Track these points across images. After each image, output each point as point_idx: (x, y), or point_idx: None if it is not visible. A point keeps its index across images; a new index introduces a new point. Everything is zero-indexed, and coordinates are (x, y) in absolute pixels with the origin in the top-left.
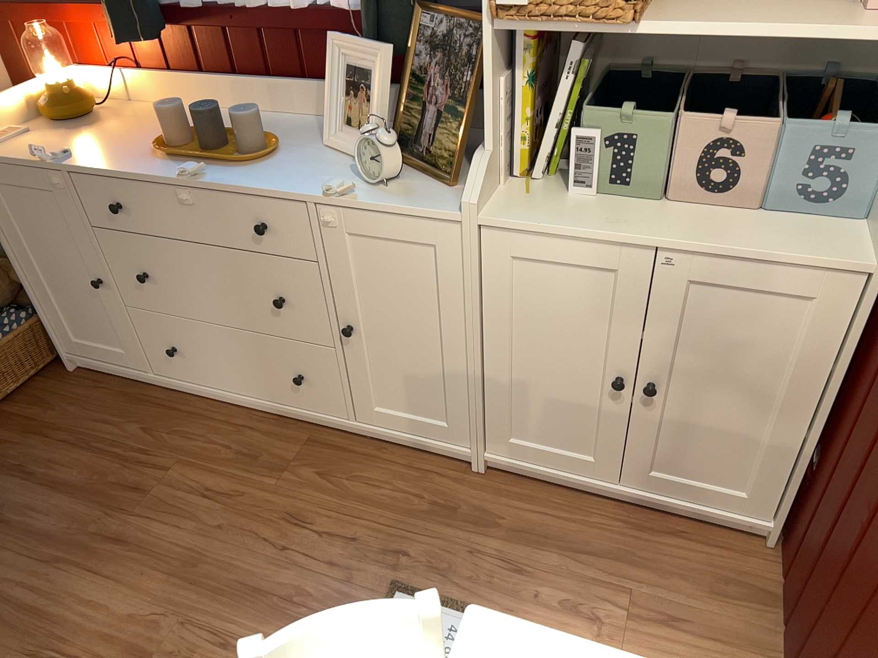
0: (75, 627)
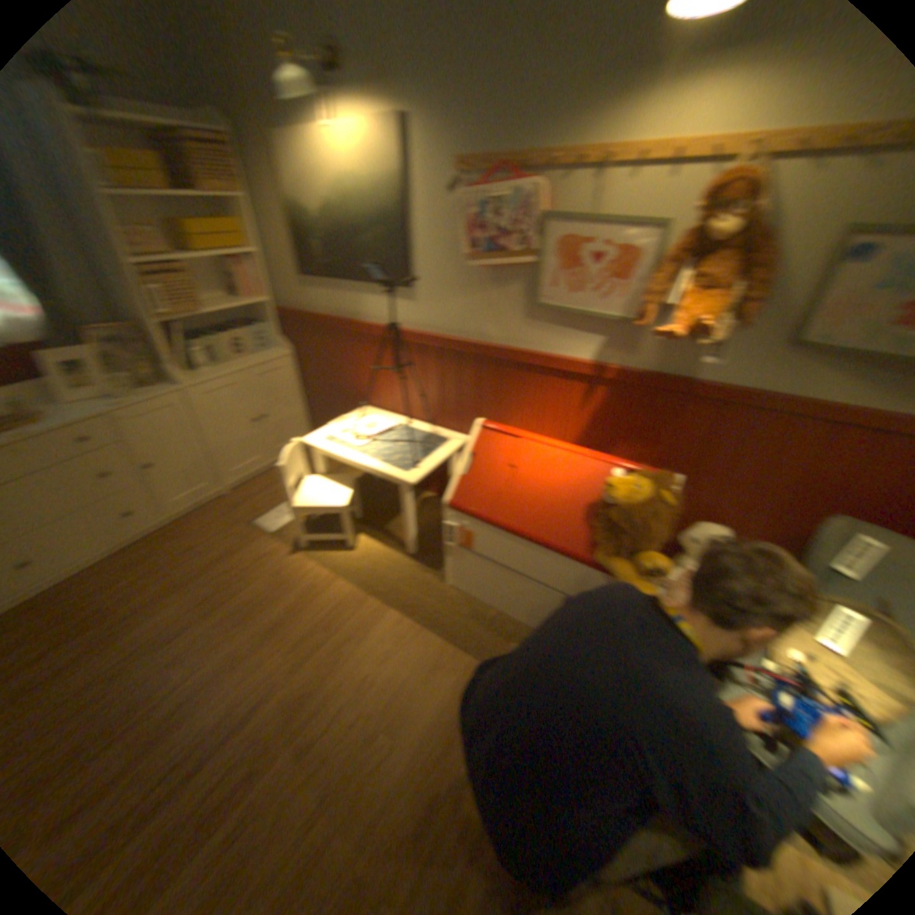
0: (156, 635)
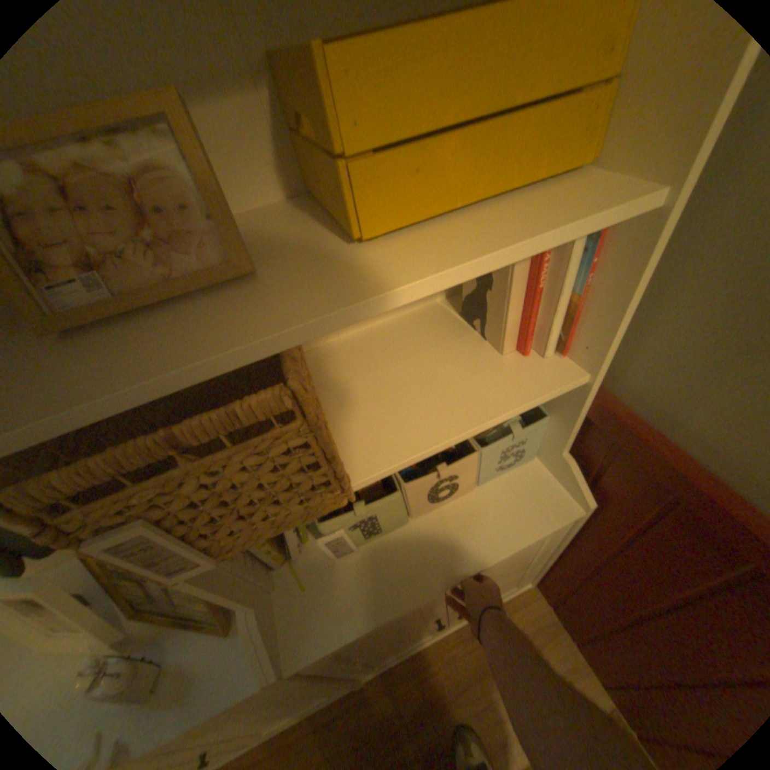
0: None
